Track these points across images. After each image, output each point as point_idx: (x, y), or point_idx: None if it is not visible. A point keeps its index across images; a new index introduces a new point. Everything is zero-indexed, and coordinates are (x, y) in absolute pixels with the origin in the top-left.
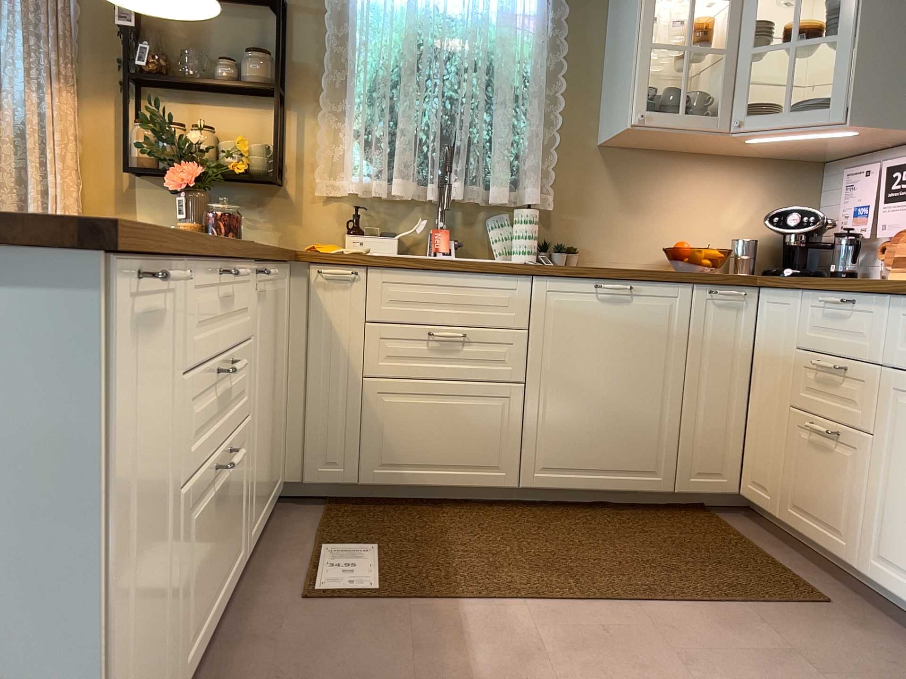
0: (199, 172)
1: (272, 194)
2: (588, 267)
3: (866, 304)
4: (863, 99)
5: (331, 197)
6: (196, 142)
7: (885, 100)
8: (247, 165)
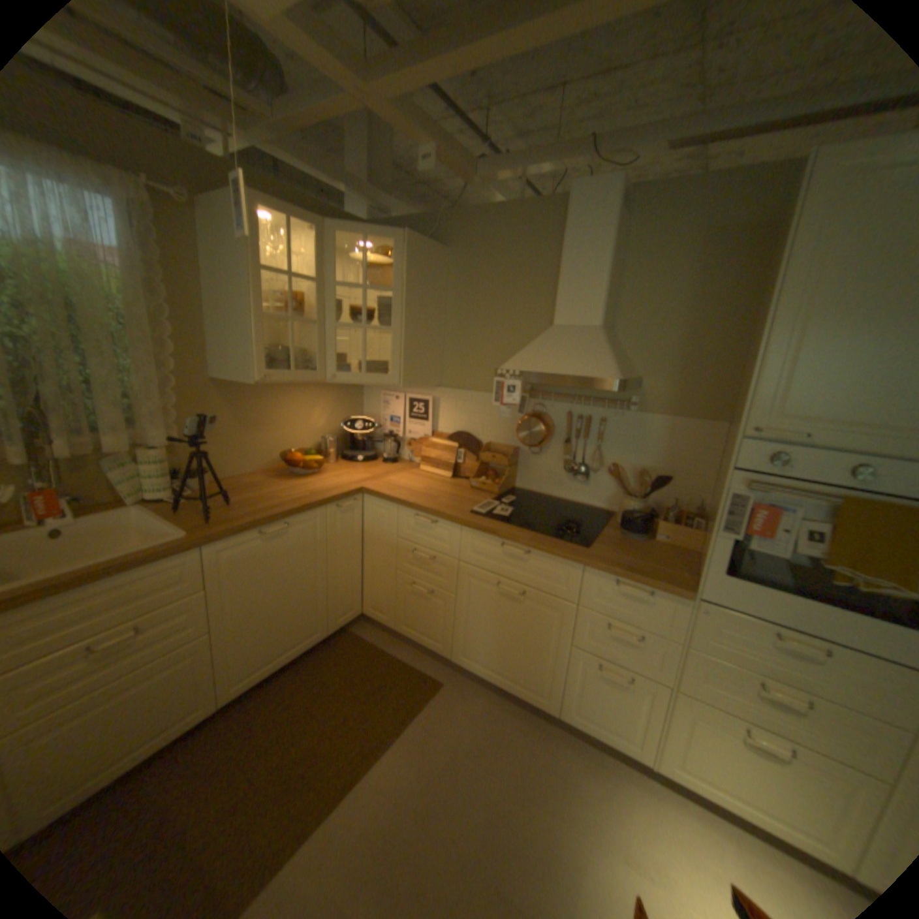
0: None
1: None
2: (243, 516)
3: (444, 525)
4: (406, 372)
5: None
6: None
7: (416, 372)
8: None
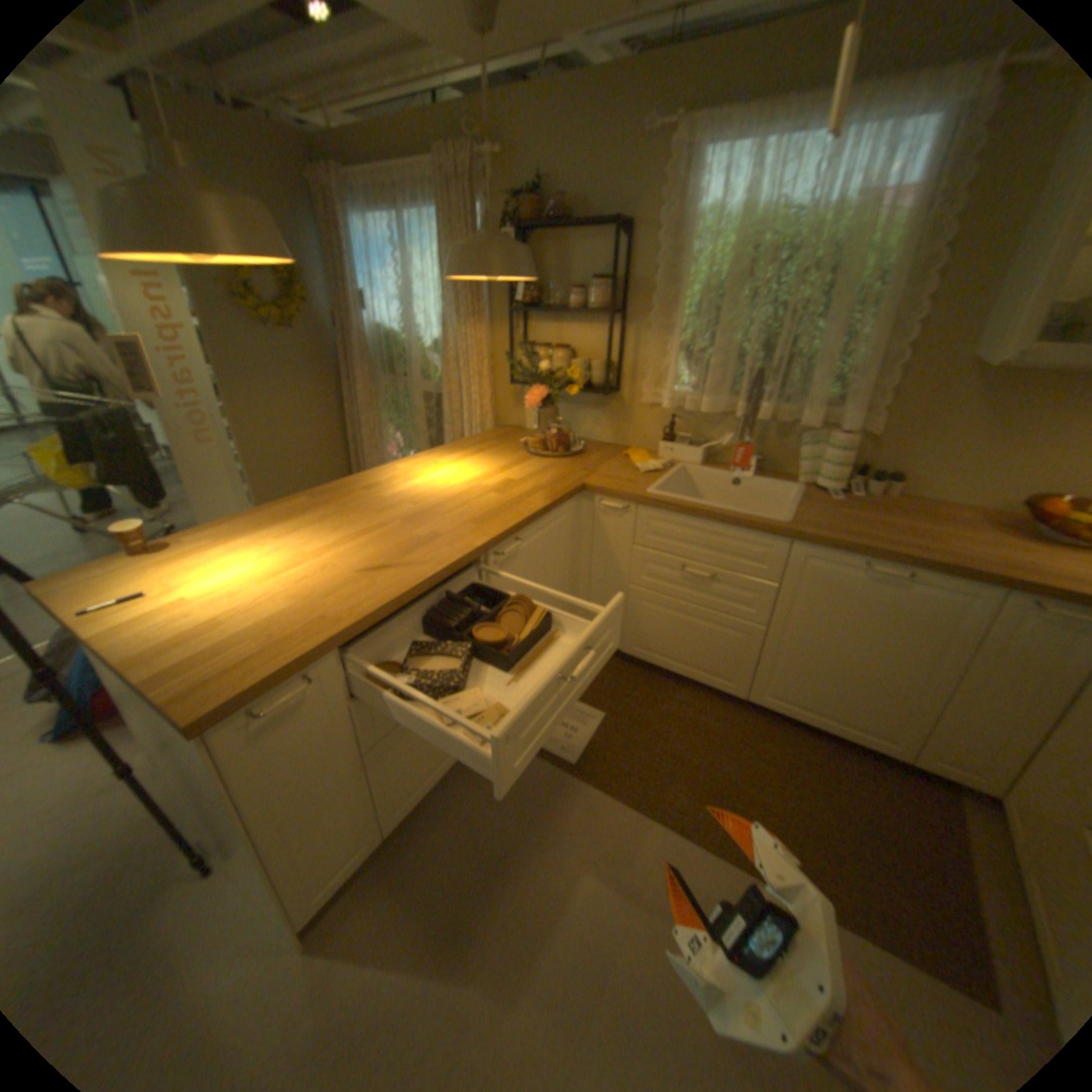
0: (547, 391)
1: (609, 398)
2: (867, 535)
3: None
4: None
5: (654, 404)
6: (541, 370)
7: None
8: (586, 378)
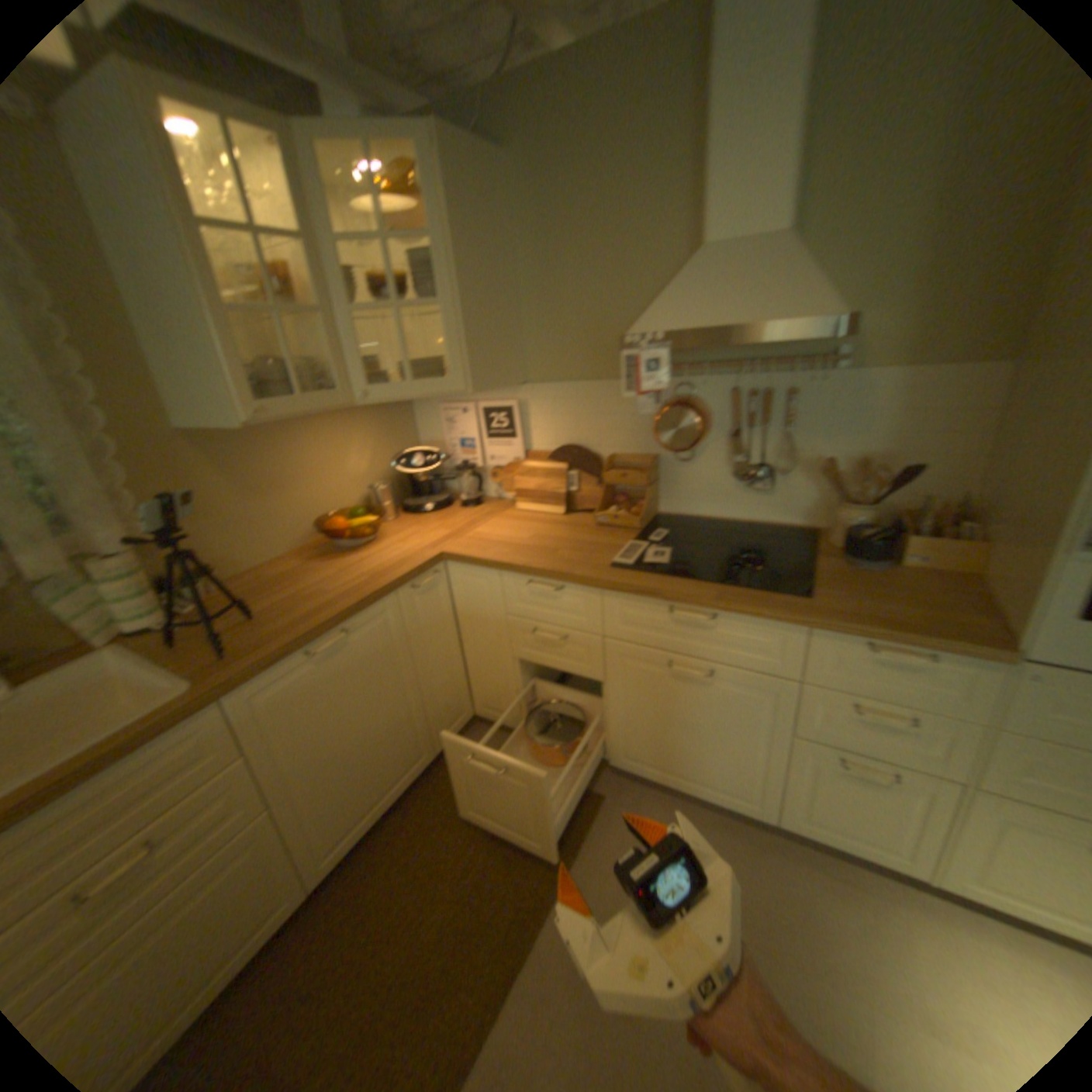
0: None
1: None
2: (278, 631)
3: (577, 589)
4: (476, 366)
5: None
6: None
7: (489, 364)
8: None
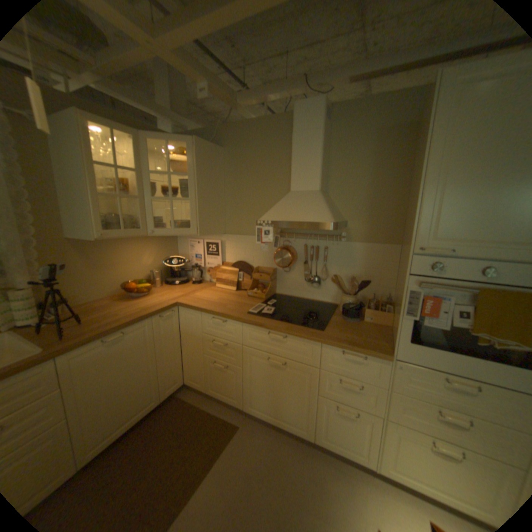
0: None
1: None
2: (90, 330)
3: (231, 322)
4: (202, 226)
5: None
6: None
7: (208, 225)
8: None
